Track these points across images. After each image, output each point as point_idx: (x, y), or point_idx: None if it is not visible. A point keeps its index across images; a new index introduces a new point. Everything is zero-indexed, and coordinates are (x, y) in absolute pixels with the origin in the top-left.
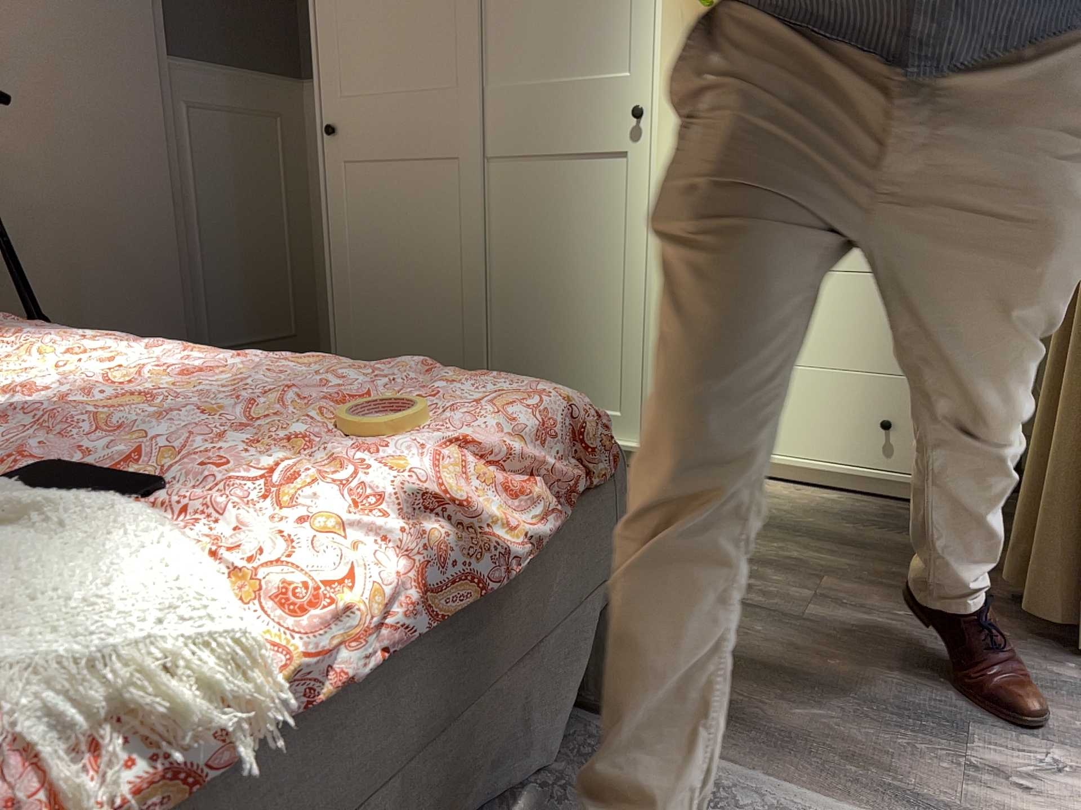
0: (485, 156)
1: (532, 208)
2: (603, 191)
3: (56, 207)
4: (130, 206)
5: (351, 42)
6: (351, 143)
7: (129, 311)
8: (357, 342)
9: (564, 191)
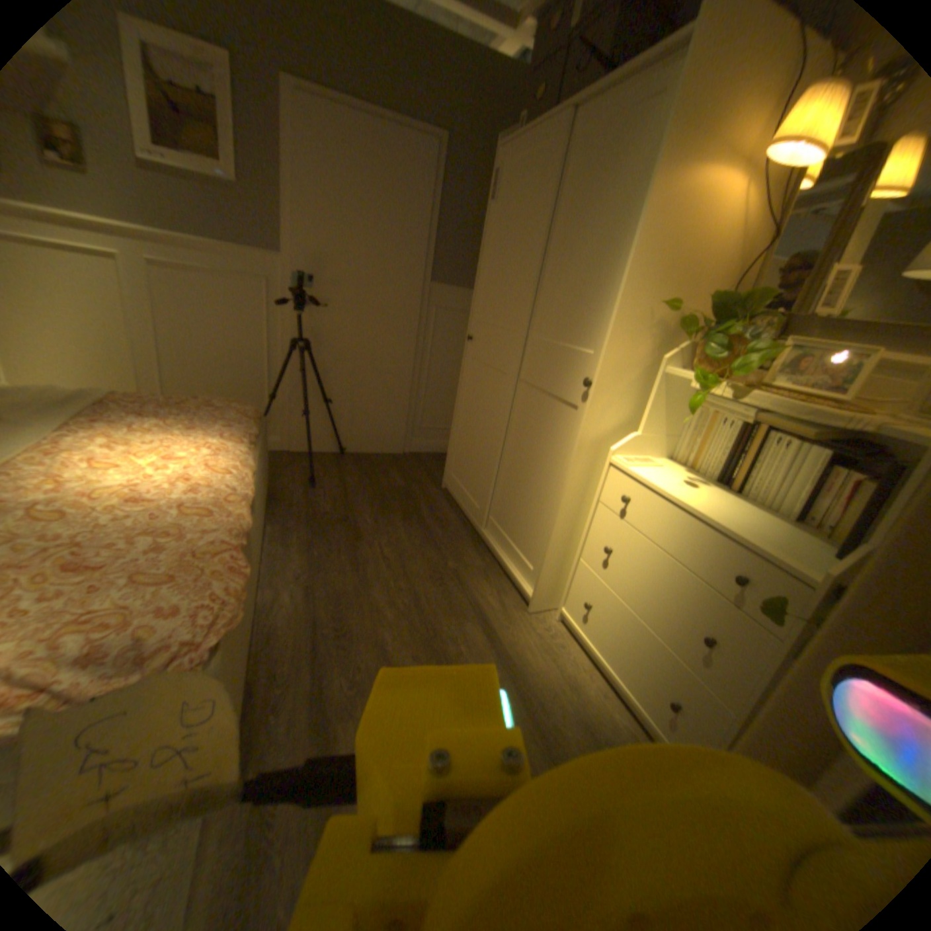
0: (518, 377)
1: (529, 419)
2: (561, 426)
3: (351, 349)
4: (388, 353)
5: (487, 288)
6: (474, 347)
7: (377, 402)
8: (455, 453)
9: (545, 416)
